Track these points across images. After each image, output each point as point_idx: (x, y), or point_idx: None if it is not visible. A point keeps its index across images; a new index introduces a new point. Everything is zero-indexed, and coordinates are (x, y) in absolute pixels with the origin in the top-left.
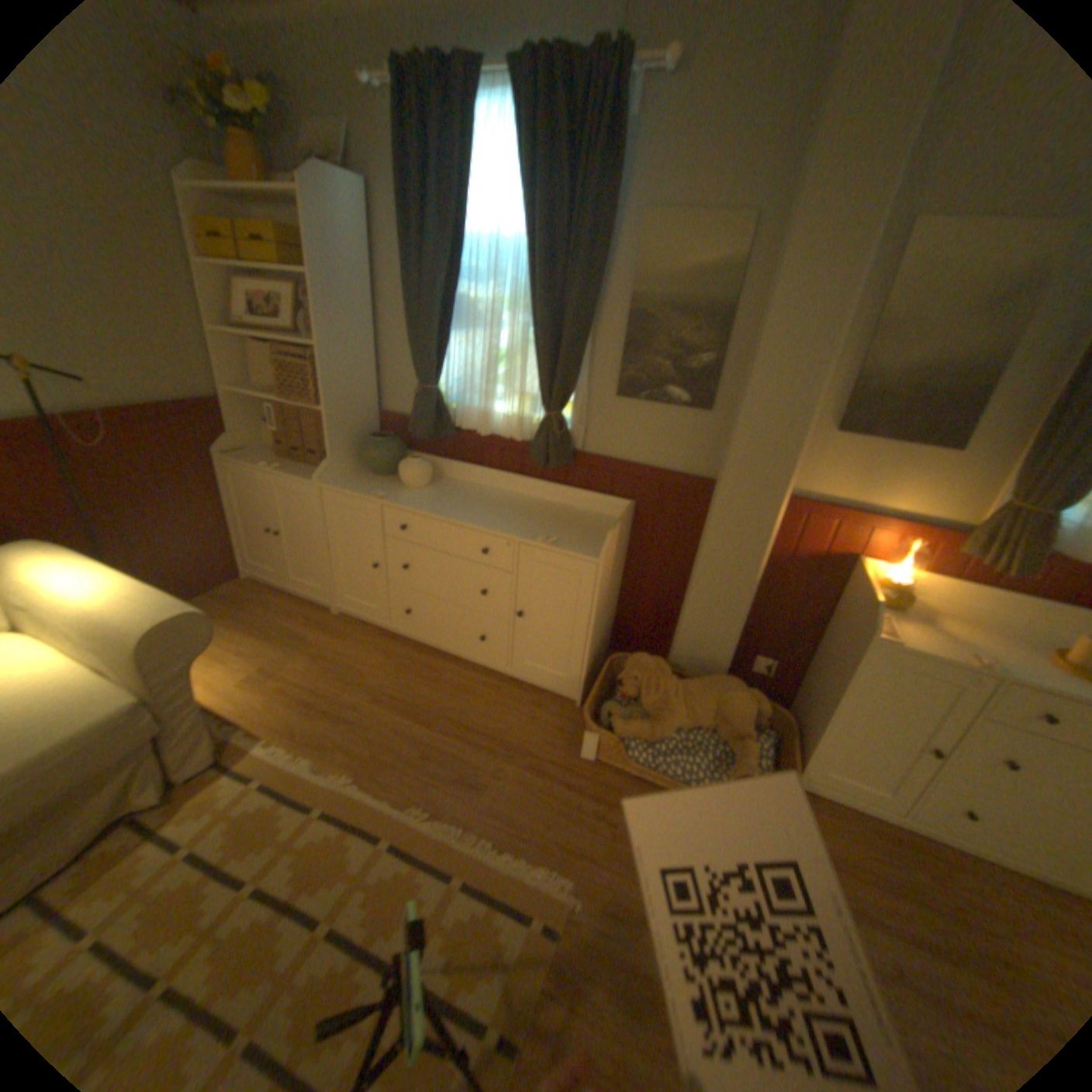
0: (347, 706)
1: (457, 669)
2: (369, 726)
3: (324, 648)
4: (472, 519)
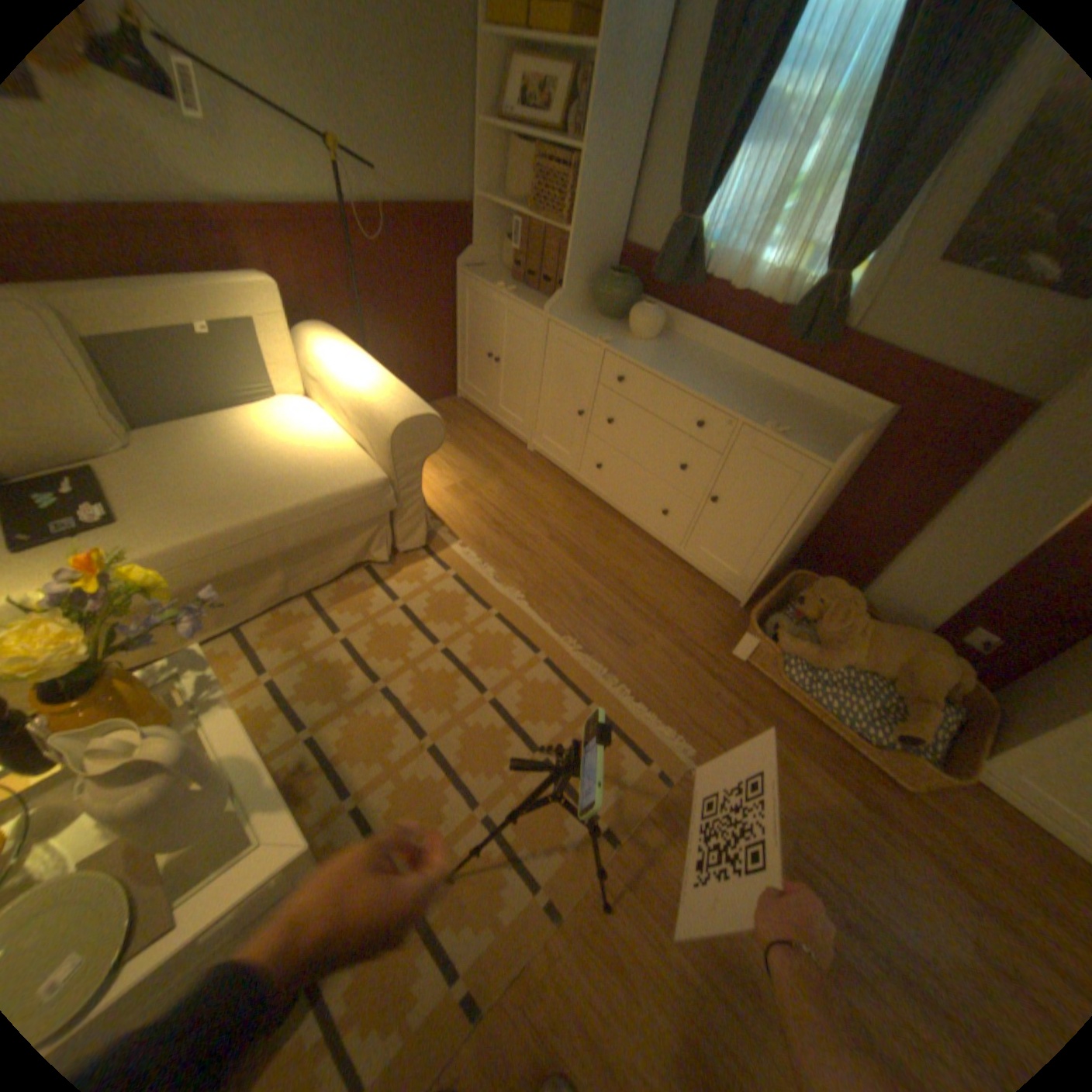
0: (530, 535)
1: (631, 534)
2: (545, 558)
3: (518, 479)
4: (697, 385)
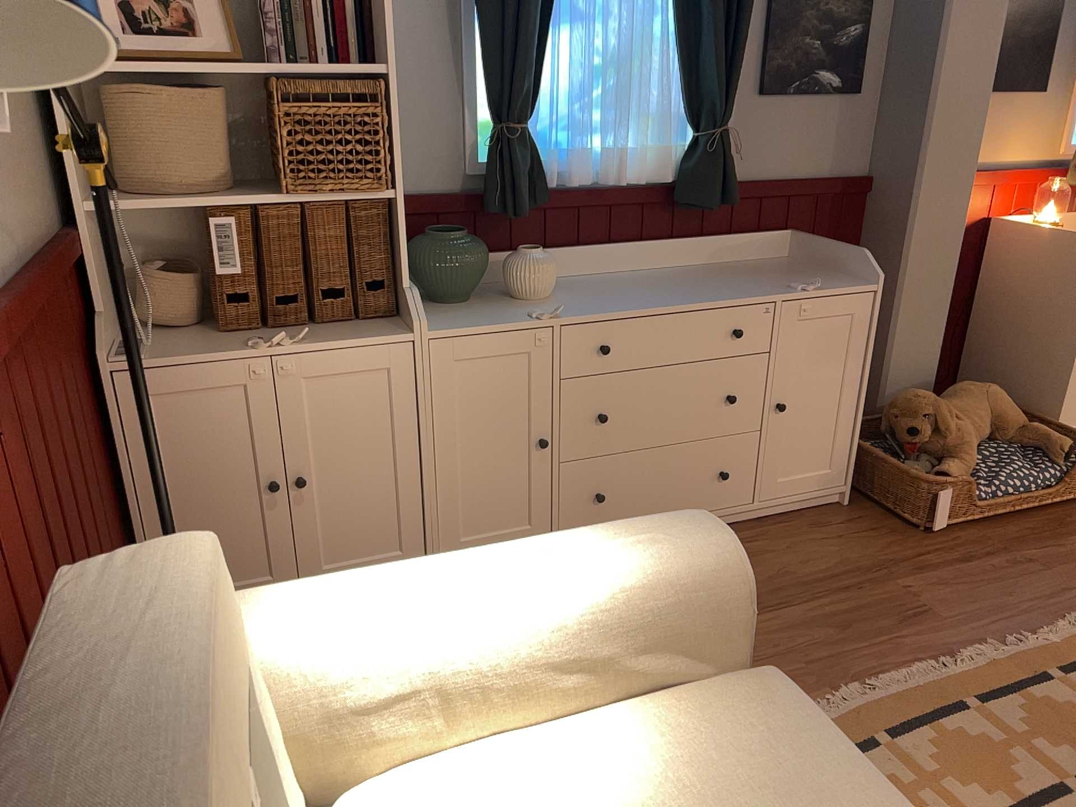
0: None
1: None
2: None
3: None
4: (692, 296)
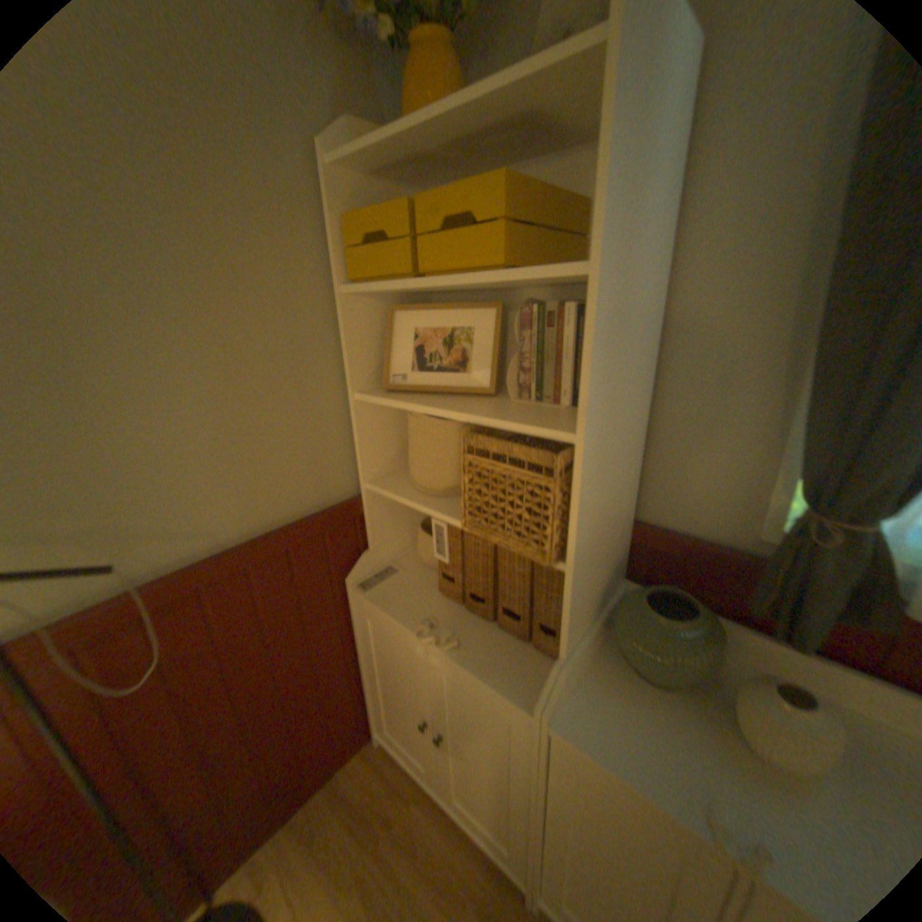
0: None
1: None
2: None
3: None
4: None
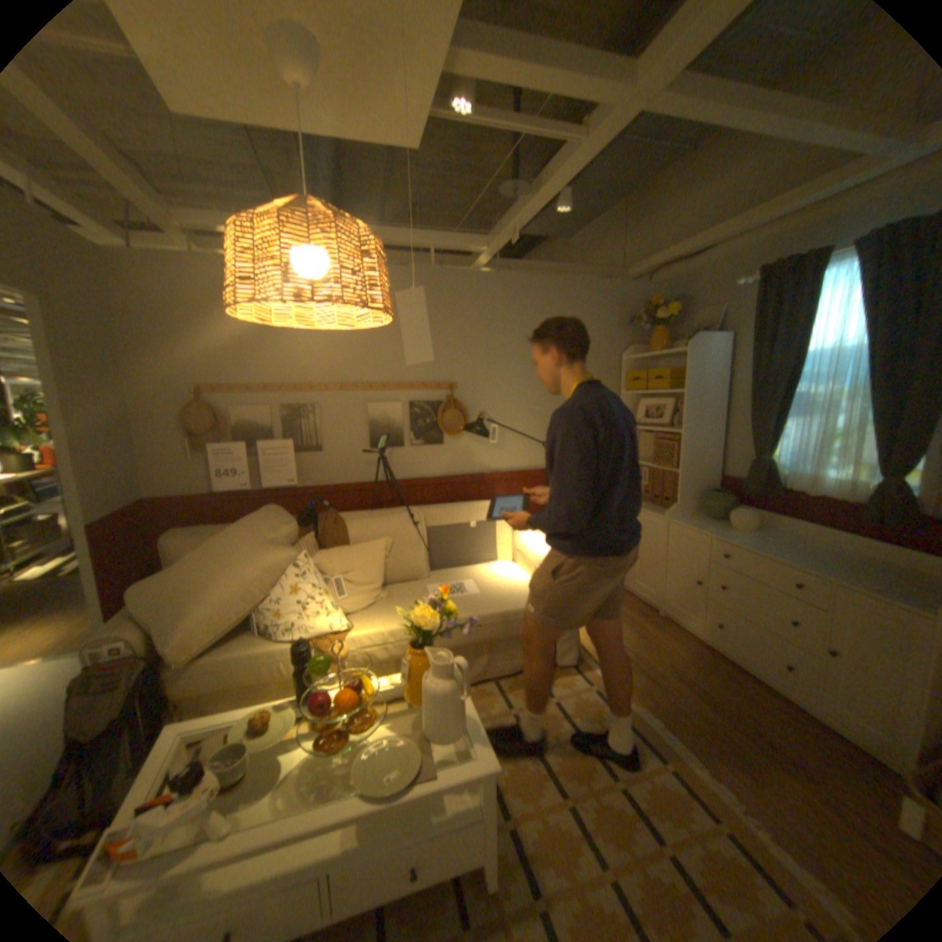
0: (660, 675)
1: (761, 691)
2: (674, 694)
3: (651, 634)
4: (791, 558)
